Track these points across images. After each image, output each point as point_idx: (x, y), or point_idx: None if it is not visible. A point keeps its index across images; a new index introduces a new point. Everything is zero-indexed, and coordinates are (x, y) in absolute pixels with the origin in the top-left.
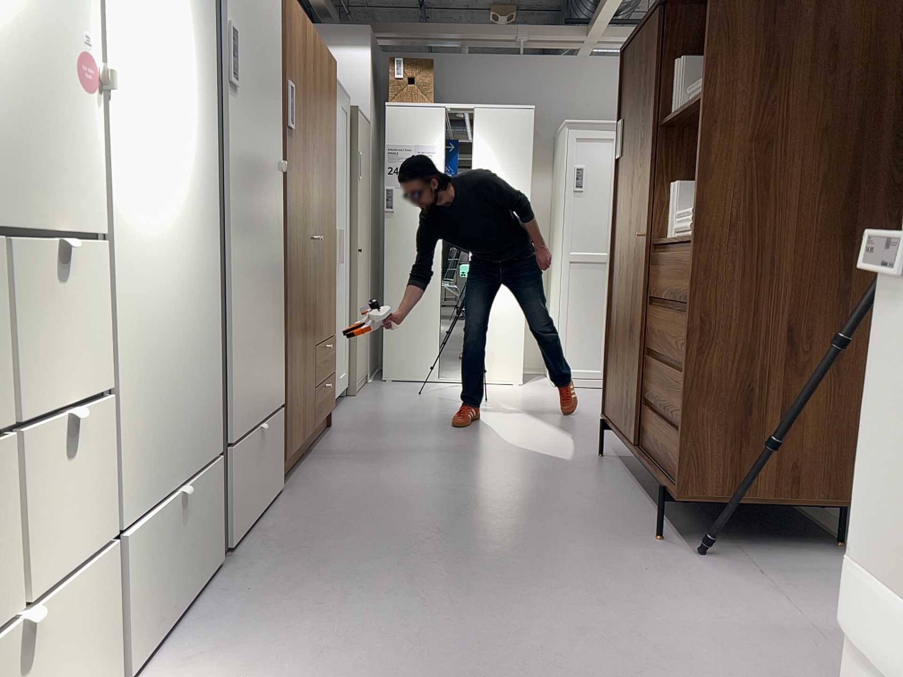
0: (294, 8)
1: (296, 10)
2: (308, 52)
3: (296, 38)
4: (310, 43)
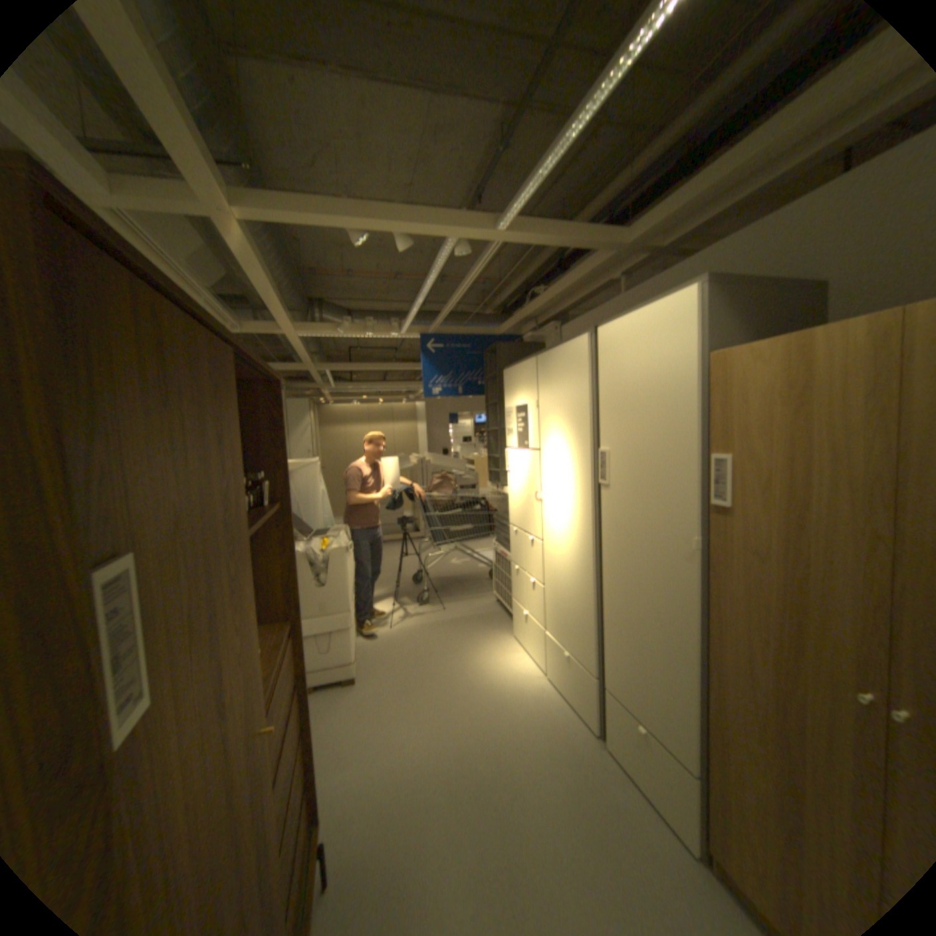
0: (741, 357)
1: (750, 355)
2: (821, 381)
3: (750, 391)
4: (841, 357)
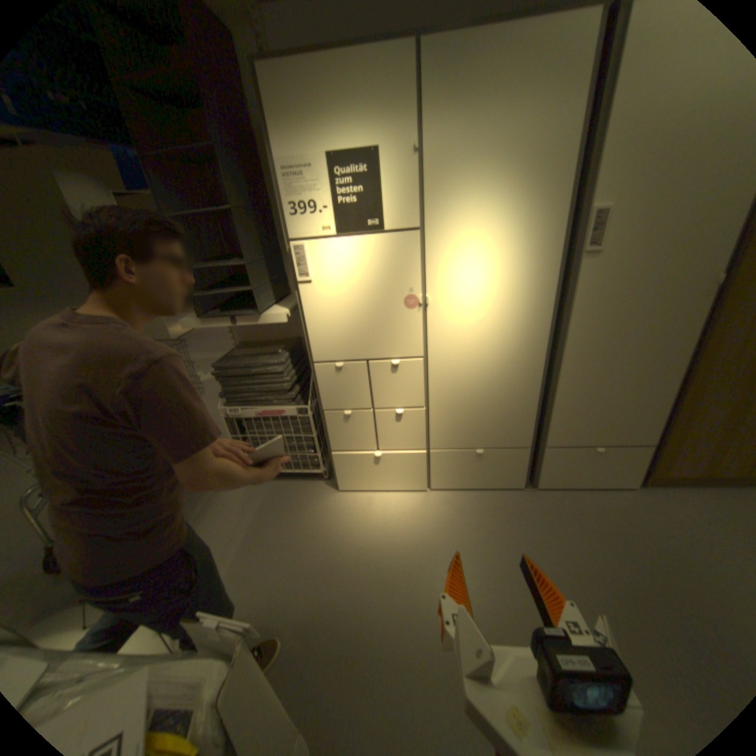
0: None
1: None
2: None
3: None
4: None
